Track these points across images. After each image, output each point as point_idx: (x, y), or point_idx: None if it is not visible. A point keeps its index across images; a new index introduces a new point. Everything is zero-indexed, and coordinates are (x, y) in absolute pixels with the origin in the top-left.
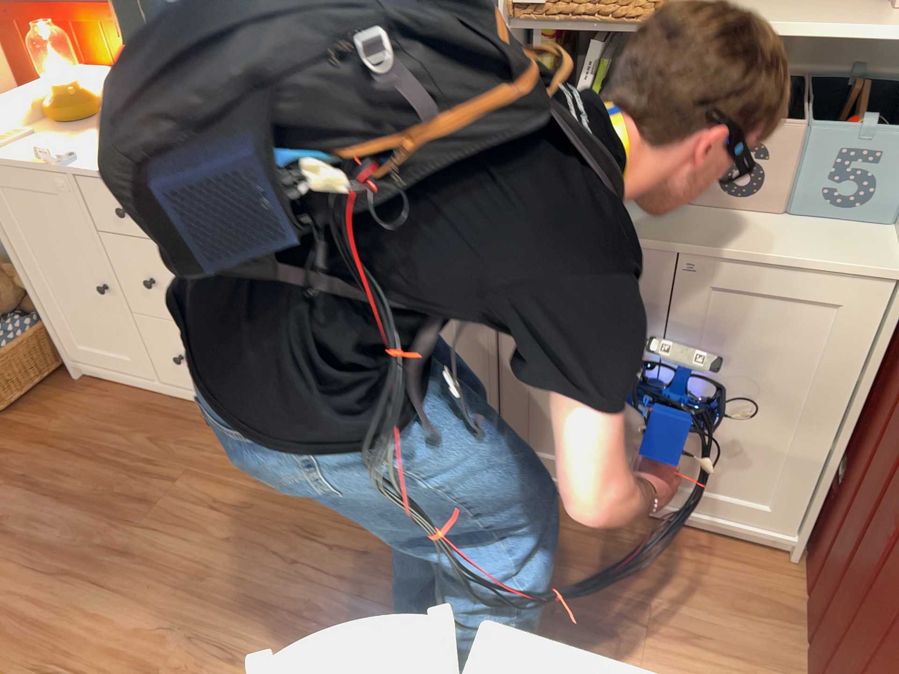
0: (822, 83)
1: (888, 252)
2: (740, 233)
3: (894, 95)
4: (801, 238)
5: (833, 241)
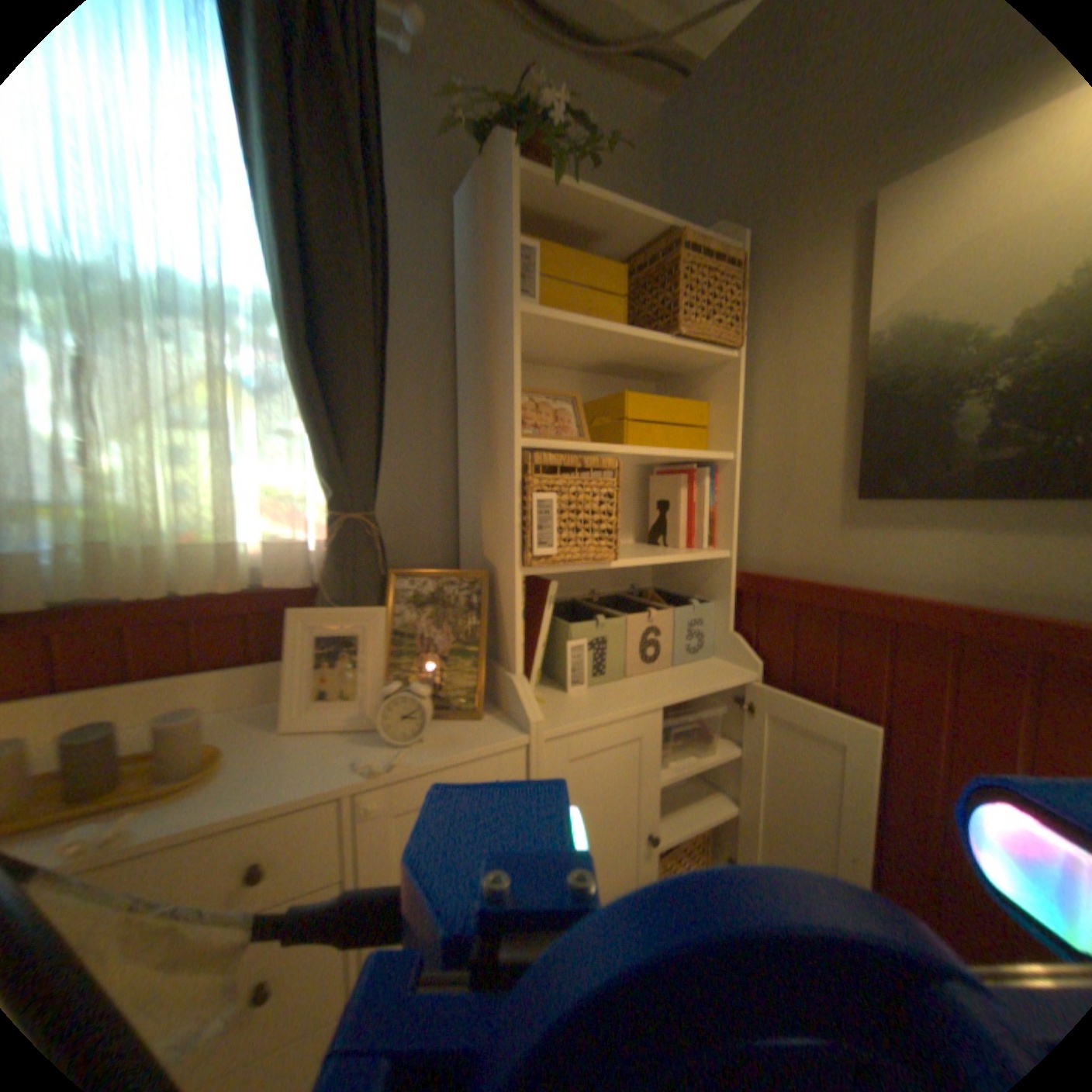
0: (627, 592)
1: (741, 665)
2: (673, 680)
3: (661, 592)
4: (699, 673)
5: (711, 669)
